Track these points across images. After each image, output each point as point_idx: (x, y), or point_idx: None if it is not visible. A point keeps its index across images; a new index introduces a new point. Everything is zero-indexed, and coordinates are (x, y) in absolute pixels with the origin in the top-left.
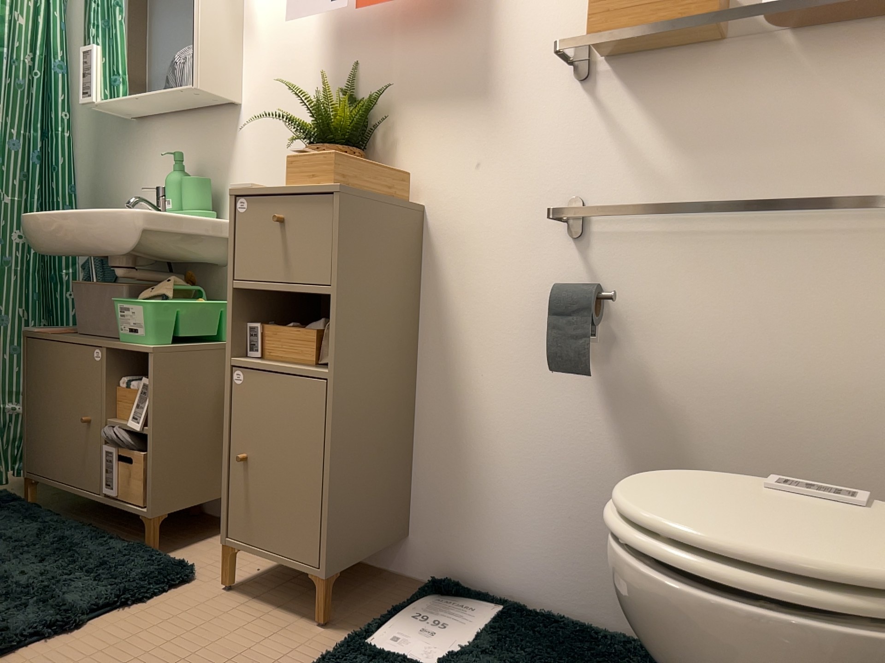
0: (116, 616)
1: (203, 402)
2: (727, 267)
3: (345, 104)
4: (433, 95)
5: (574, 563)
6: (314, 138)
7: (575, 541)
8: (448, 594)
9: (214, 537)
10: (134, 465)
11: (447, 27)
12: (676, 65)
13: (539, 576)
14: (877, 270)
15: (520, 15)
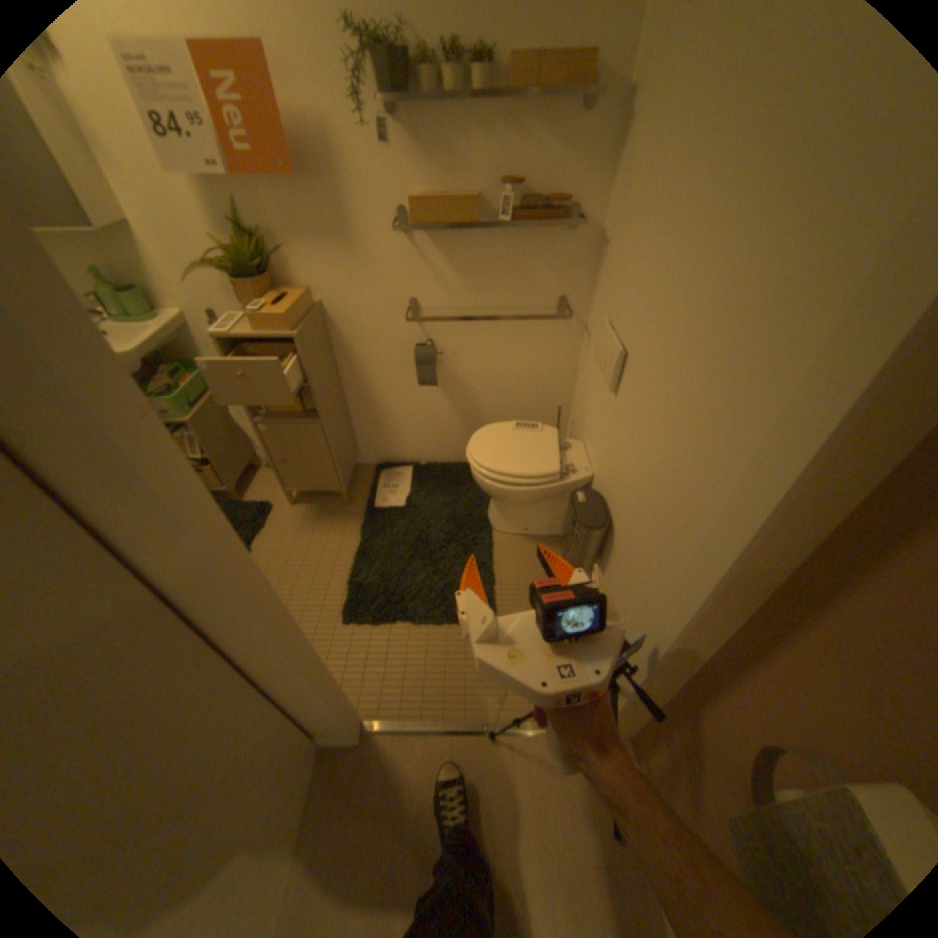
0: (260, 540)
1: (221, 430)
2: (486, 331)
3: (237, 234)
4: (306, 232)
5: (436, 445)
6: (232, 271)
7: (435, 438)
8: (387, 469)
9: (256, 480)
10: (205, 474)
11: (301, 181)
12: (455, 230)
13: (422, 453)
14: (540, 330)
15: (356, 182)
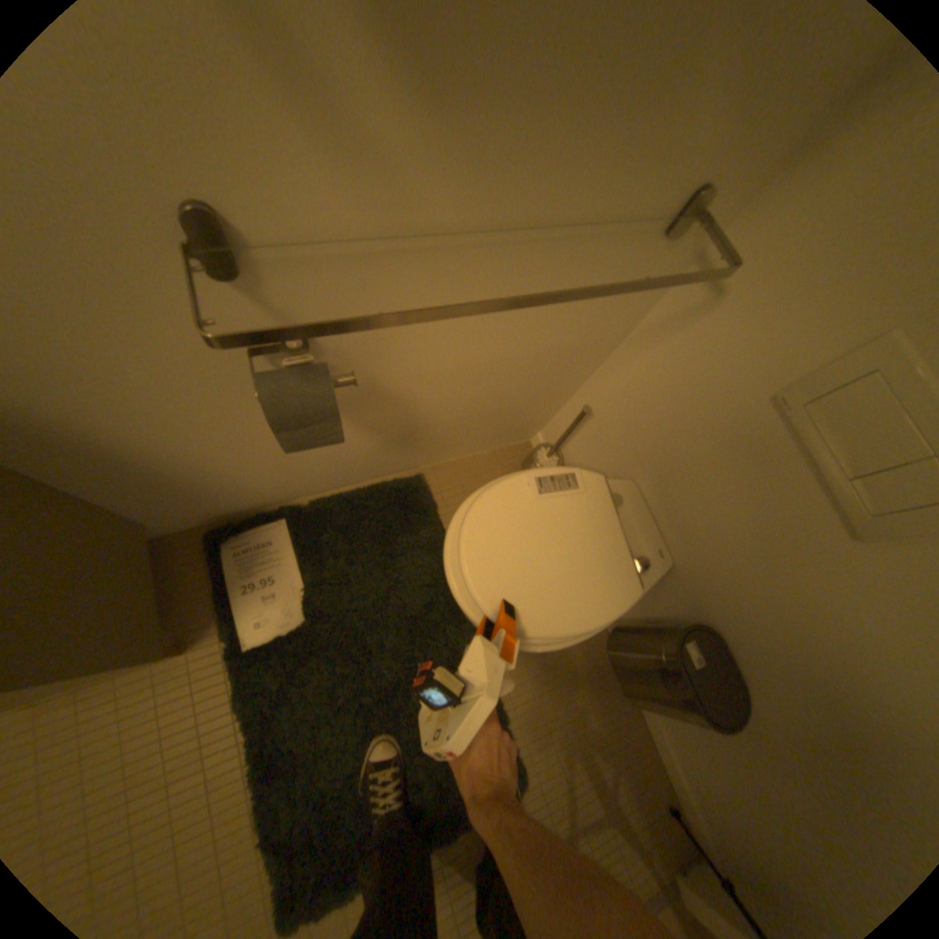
0: None
1: None
2: (472, 281)
3: None
4: None
5: (325, 475)
6: None
7: (323, 469)
8: (228, 534)
9: None
10: None
11: None
12: None
13: (296, 489)
14: (606, 266)
15: None
